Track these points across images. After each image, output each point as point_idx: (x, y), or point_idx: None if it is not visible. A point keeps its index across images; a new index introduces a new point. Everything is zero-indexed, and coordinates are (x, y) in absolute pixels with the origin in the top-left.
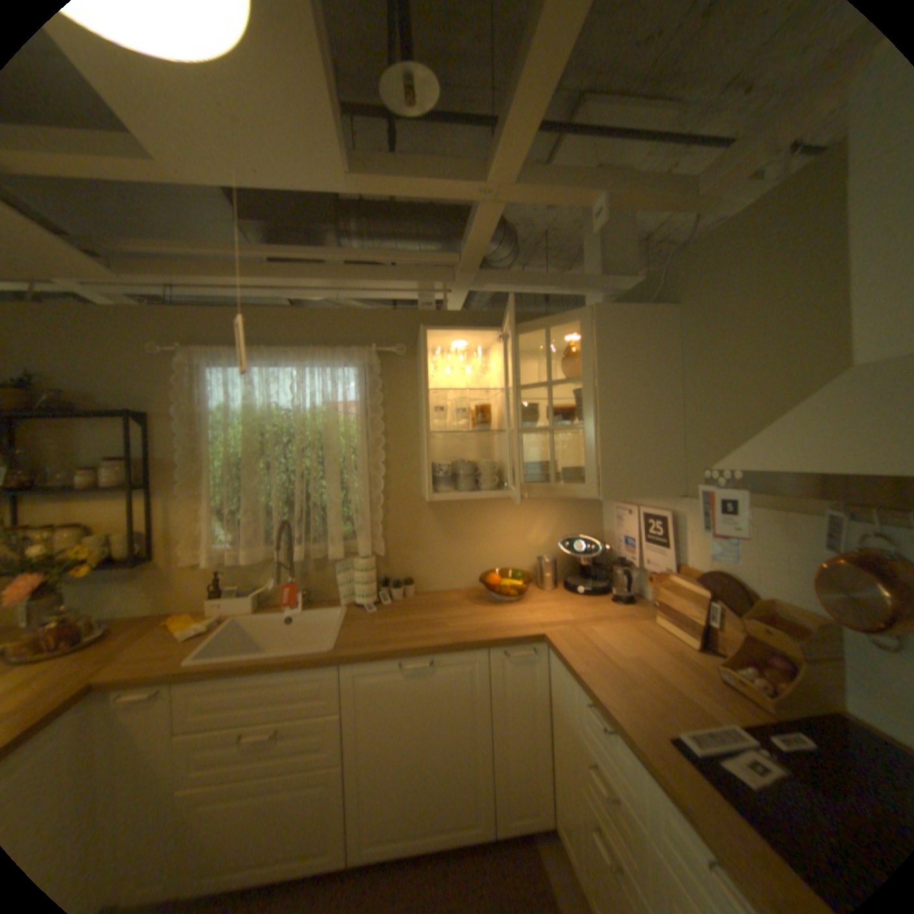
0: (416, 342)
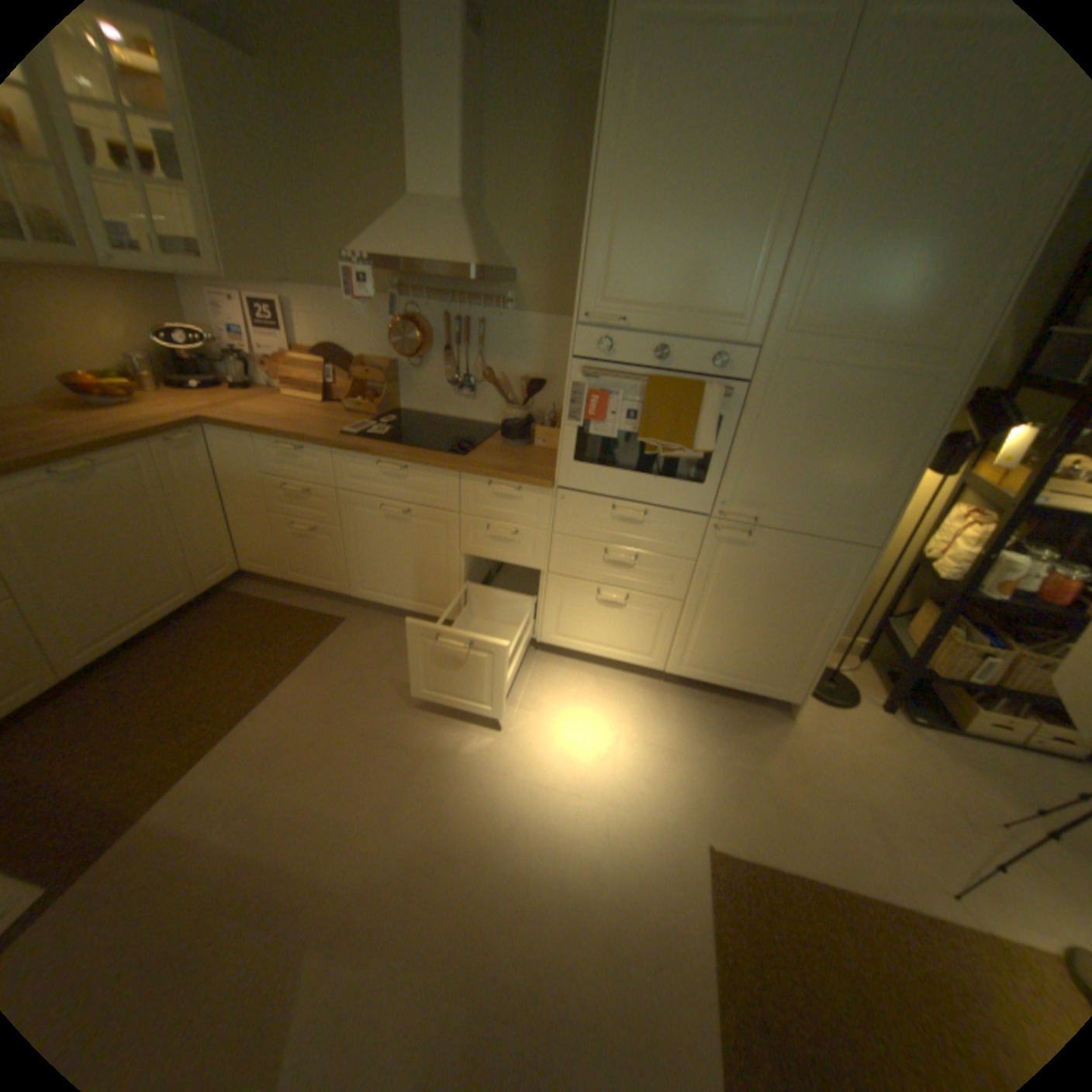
0: None
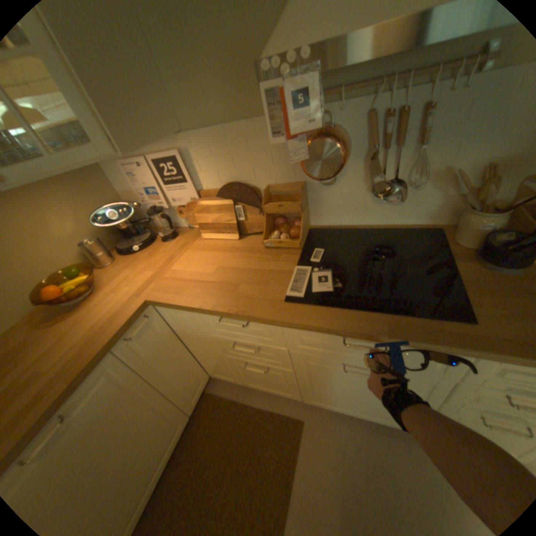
0: None
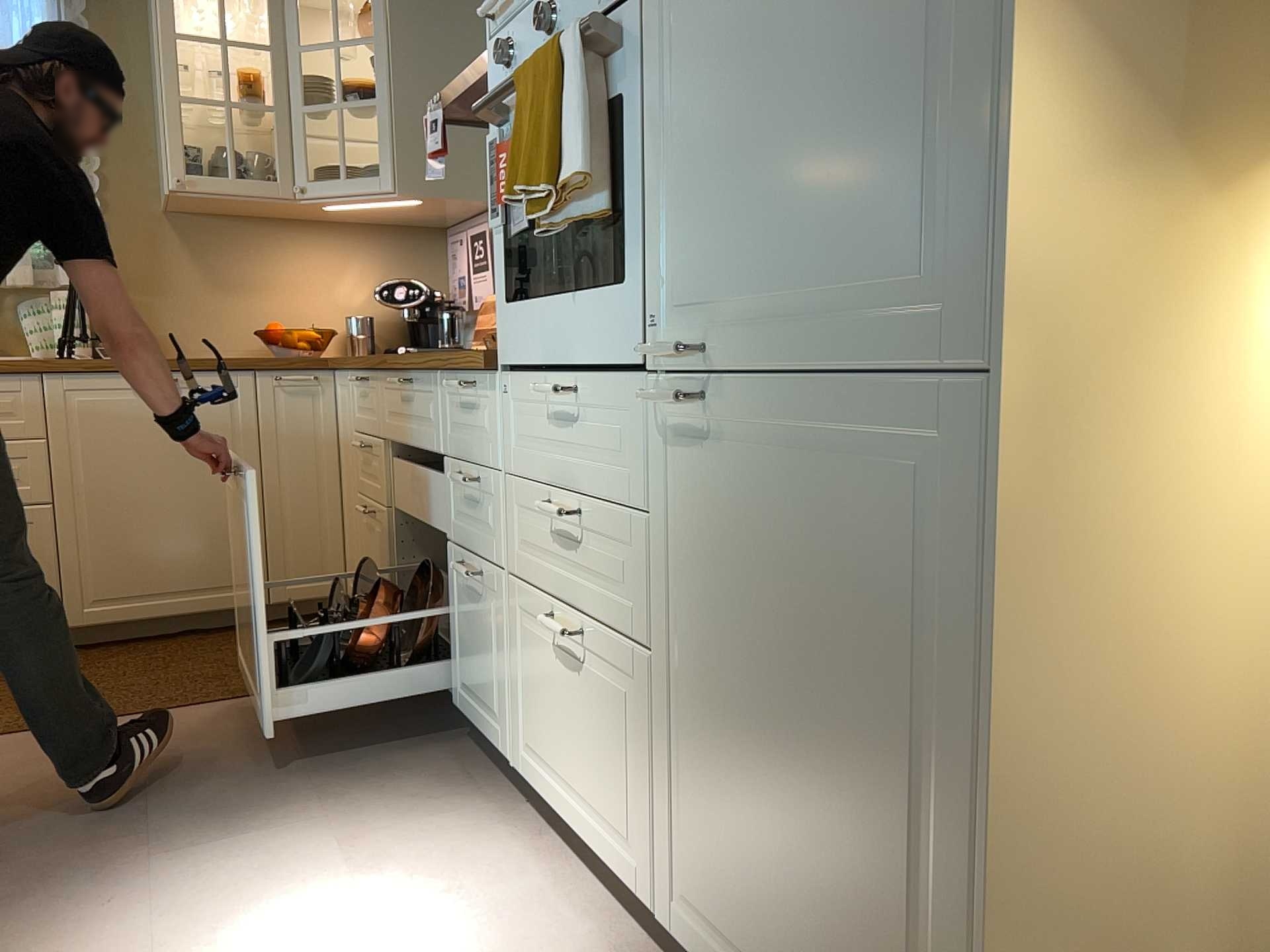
0: None
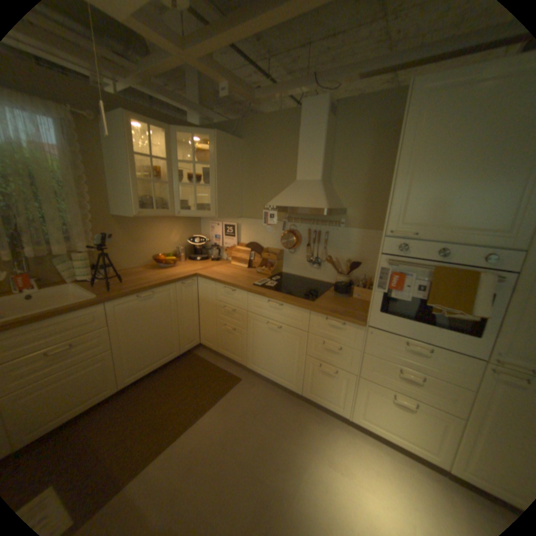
0: (96, 112)
